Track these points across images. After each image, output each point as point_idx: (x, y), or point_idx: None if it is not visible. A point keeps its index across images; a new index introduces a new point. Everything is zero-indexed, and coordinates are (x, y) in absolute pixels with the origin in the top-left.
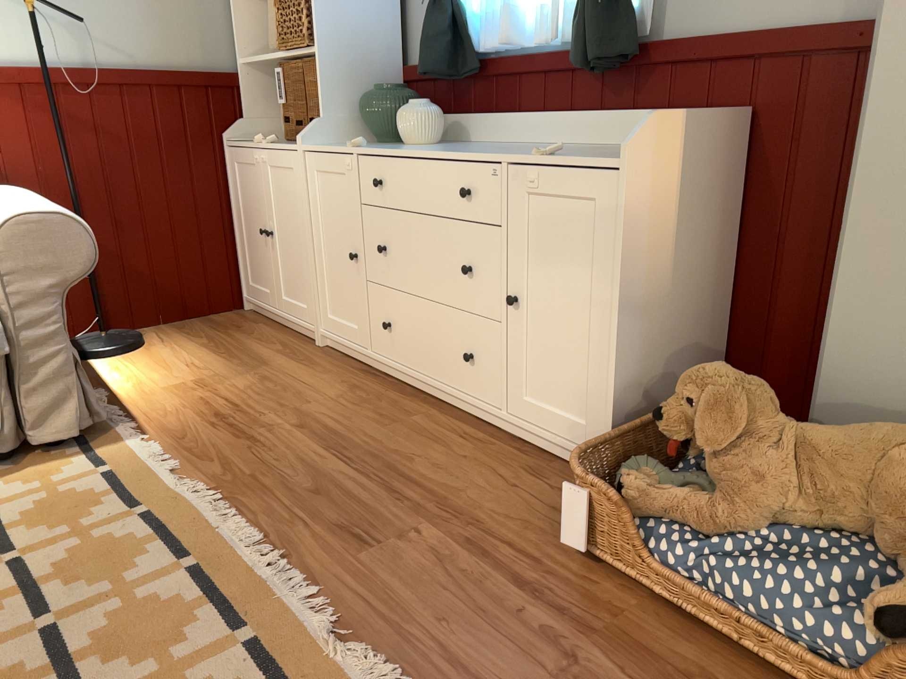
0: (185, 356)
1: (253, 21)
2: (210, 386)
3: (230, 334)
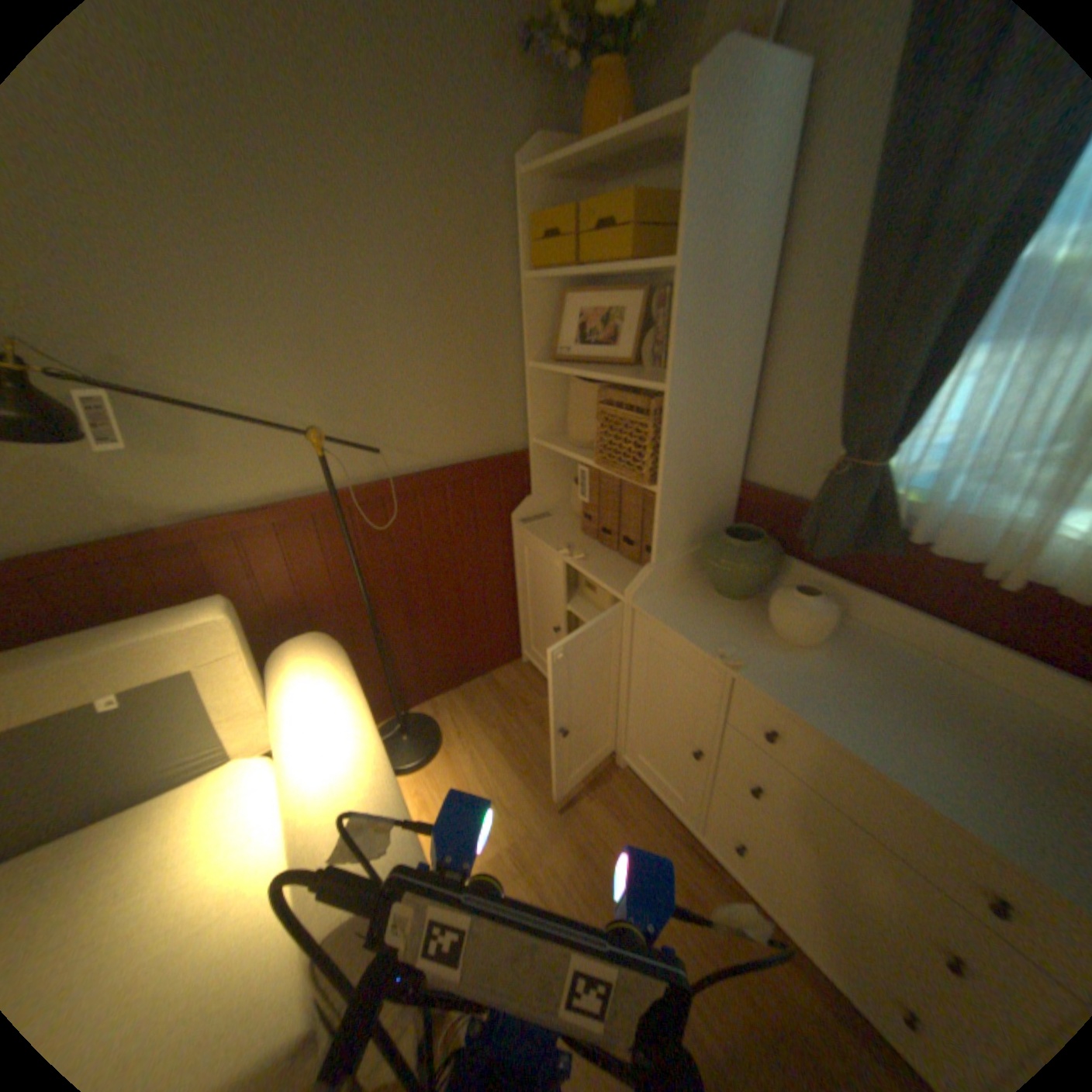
0: (488, 779)
1: (549, 391)
2: (531, 871)
3: (523, 720)
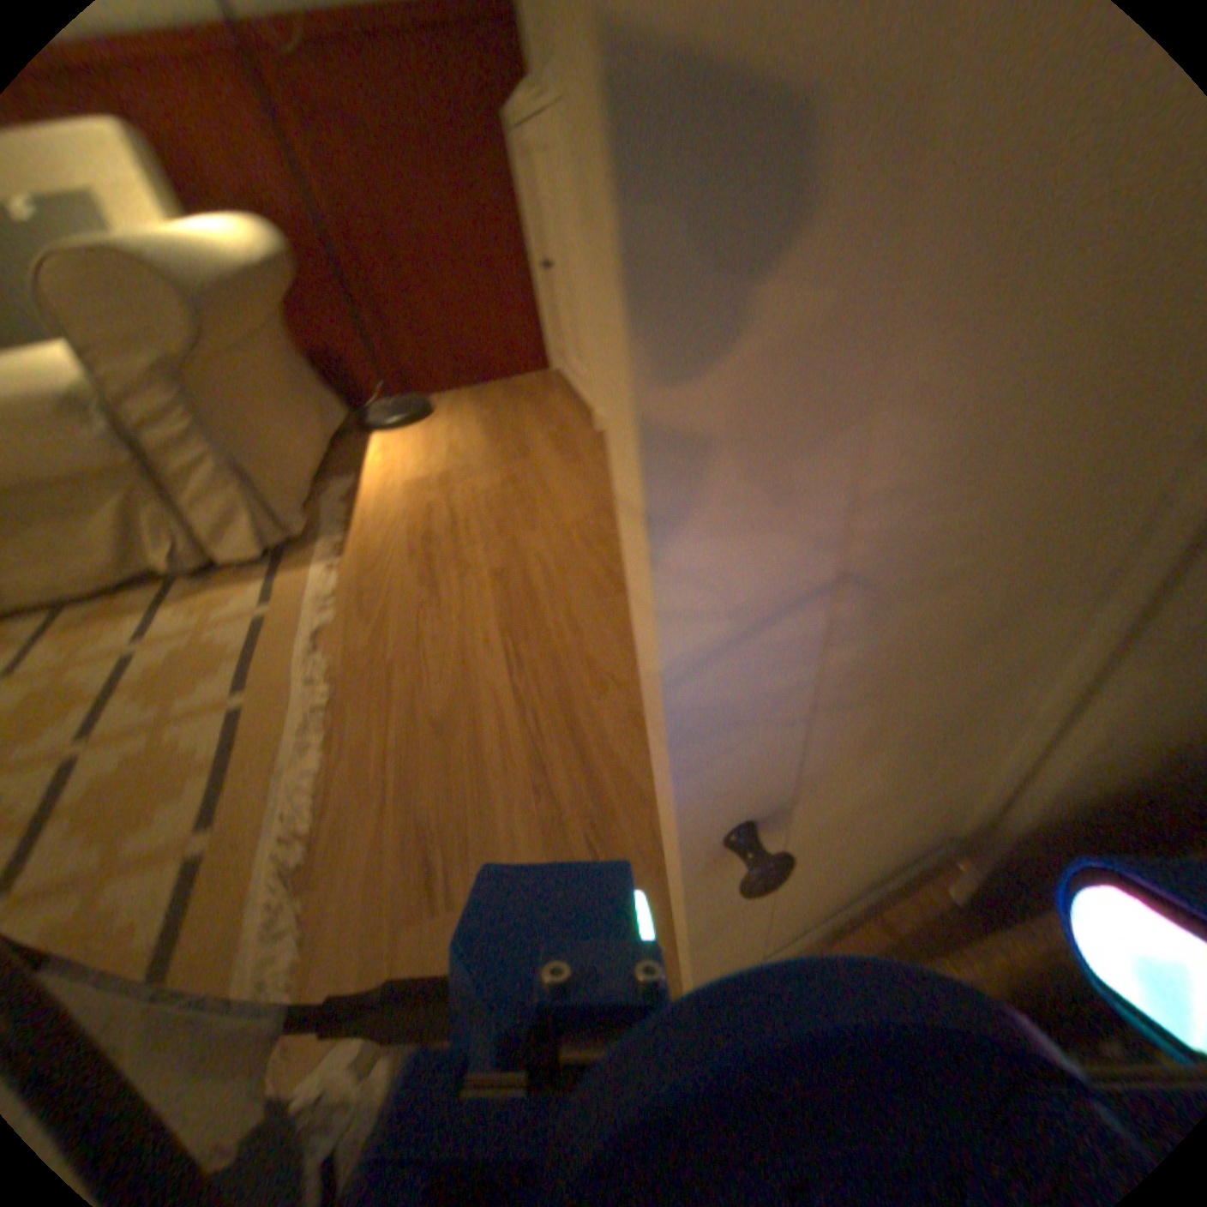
0: (452, 438)
1: None
2: (448, 487)
3: (517, 405)
